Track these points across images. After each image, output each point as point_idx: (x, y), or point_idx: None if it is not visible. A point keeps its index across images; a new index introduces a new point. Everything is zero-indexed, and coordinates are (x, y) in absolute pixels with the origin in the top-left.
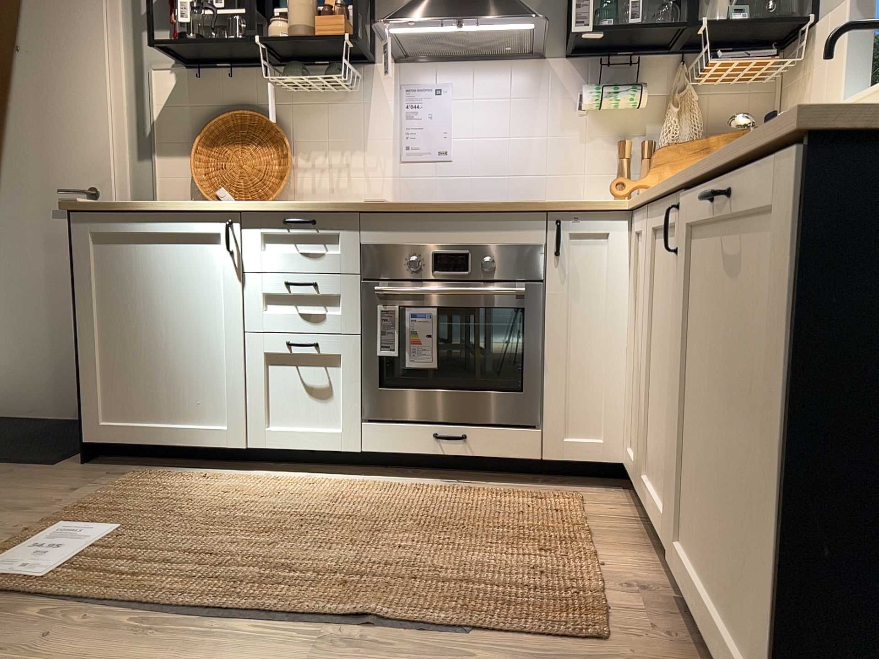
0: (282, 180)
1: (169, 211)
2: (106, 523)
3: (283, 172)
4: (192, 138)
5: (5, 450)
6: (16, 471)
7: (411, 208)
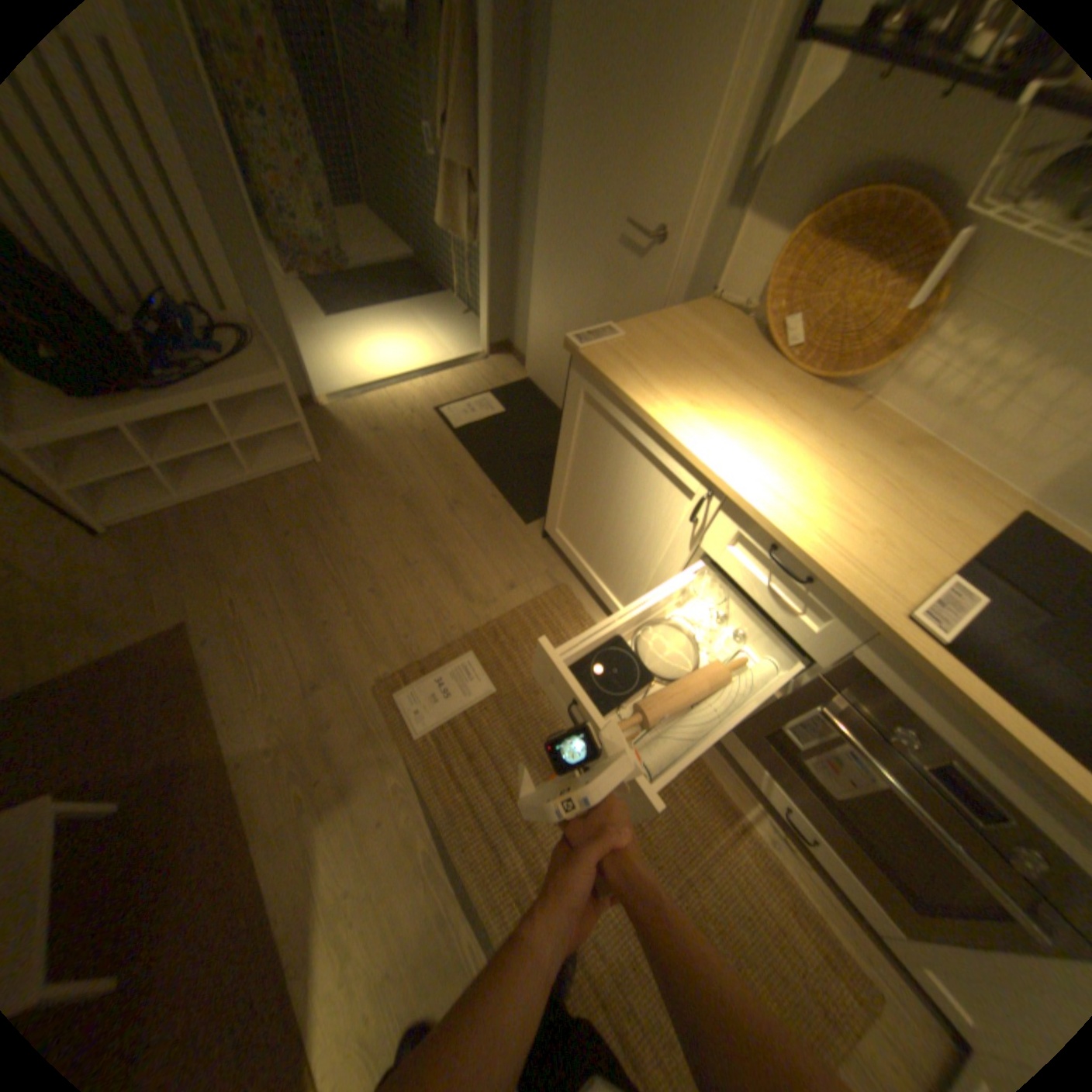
0: (892, 349)
1: (656, 430)
2: (494, 672)
3: (904, 338)
4: (812, 201)
5: (516, 473)
6: (503, 516)
7: (975, 713)
